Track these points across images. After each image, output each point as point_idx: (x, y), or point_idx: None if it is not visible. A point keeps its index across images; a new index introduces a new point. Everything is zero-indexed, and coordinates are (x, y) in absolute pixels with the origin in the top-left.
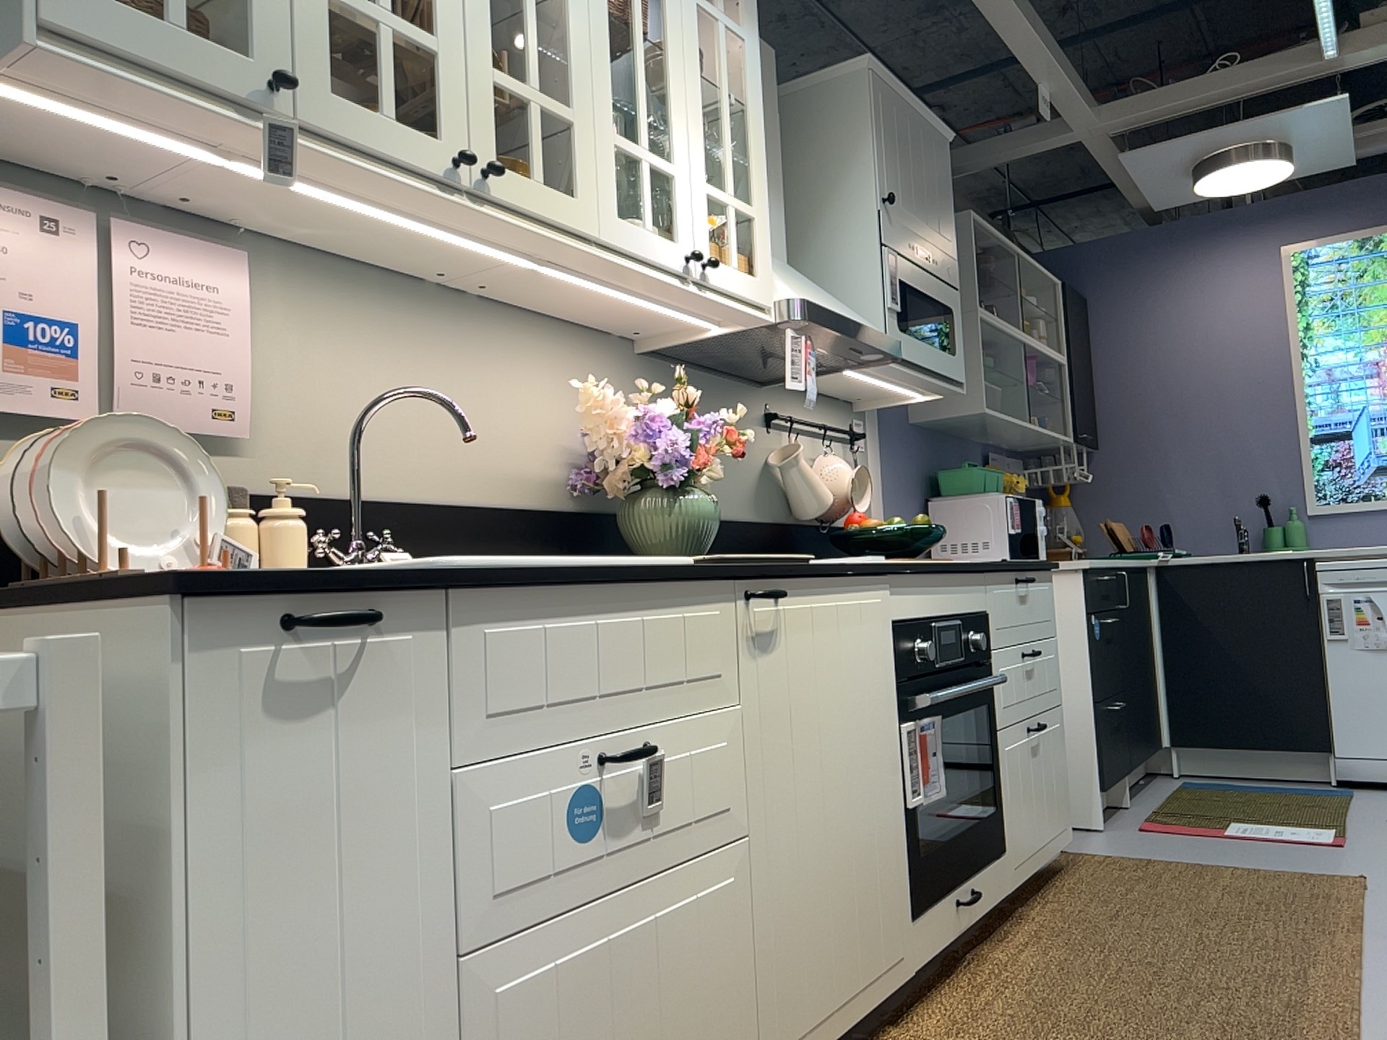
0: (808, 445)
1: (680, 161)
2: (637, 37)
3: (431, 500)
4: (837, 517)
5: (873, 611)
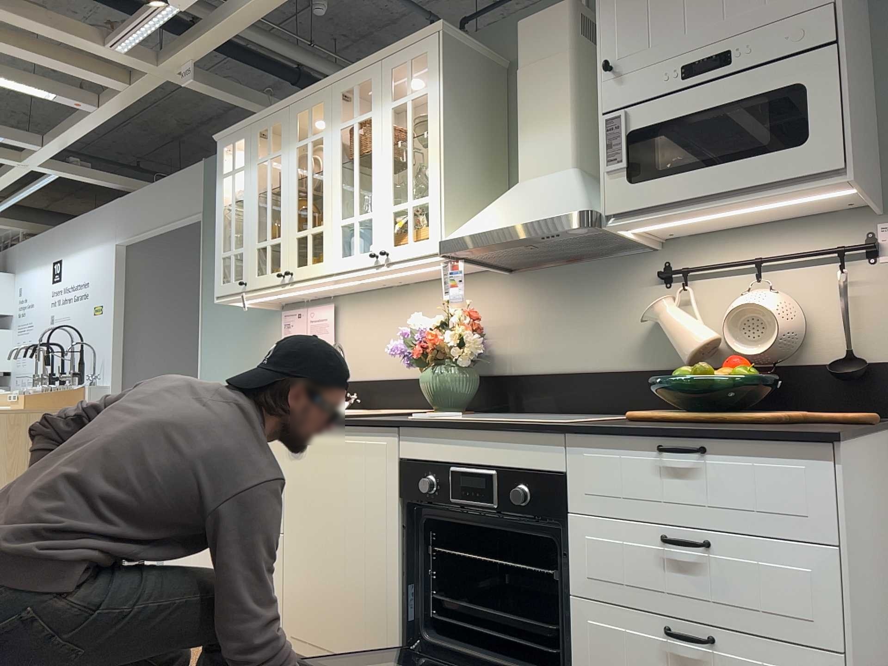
0: (738, 283)
1: (374, 206)
2: (354, 163)
3: (390, 378)
4: (750, 358)
5: (374, 449)
